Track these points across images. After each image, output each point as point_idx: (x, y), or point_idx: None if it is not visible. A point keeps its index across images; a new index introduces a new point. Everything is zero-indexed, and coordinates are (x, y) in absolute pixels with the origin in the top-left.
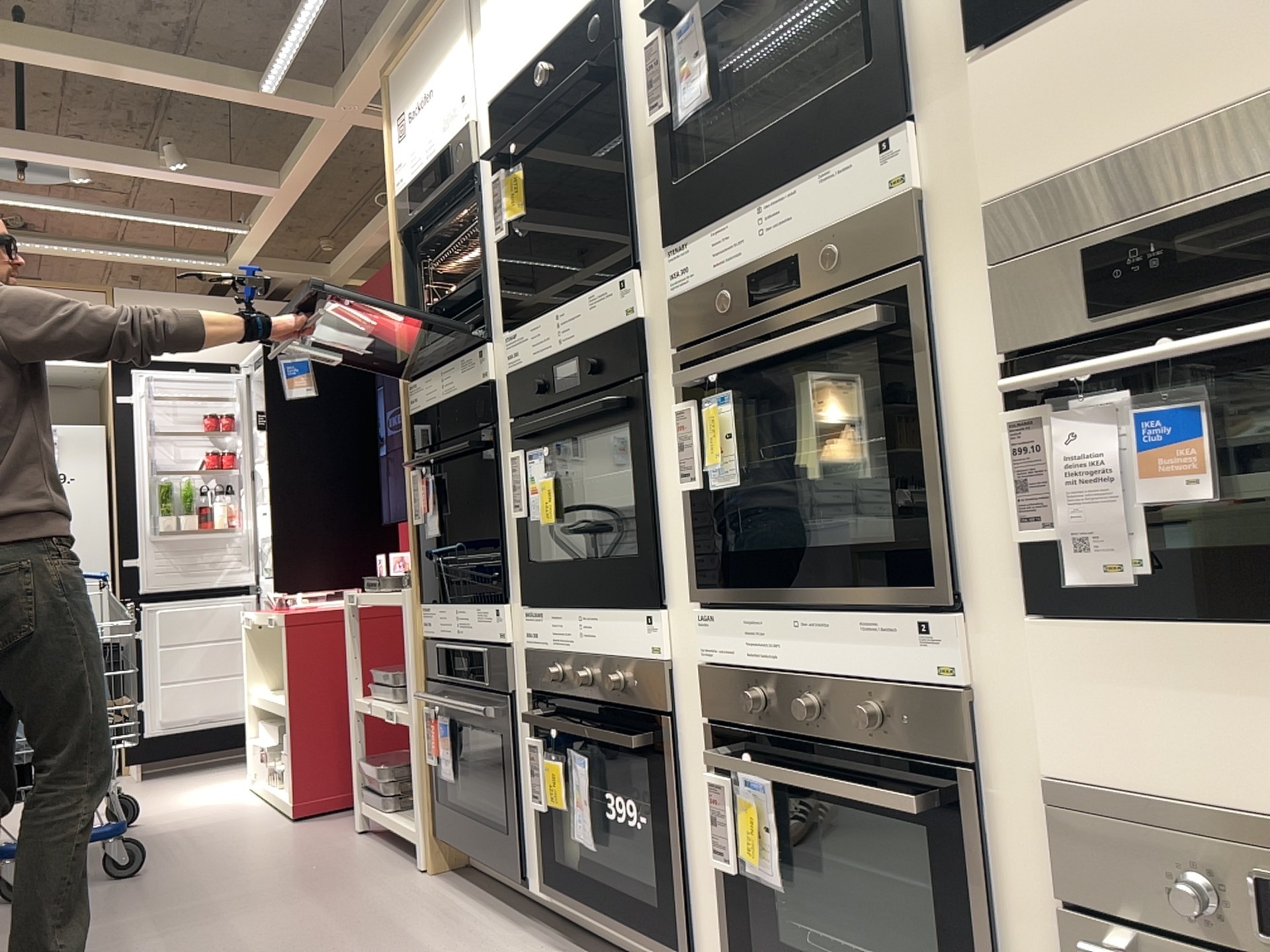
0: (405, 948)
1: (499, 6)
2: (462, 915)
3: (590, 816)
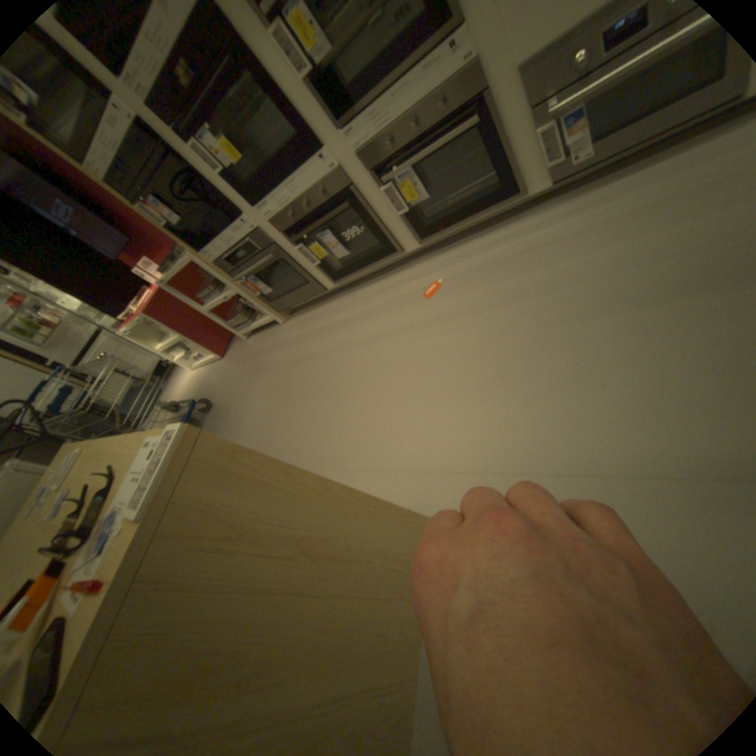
0: (316, 332)
1: None
2: (314, 315)
3: (342, 245)
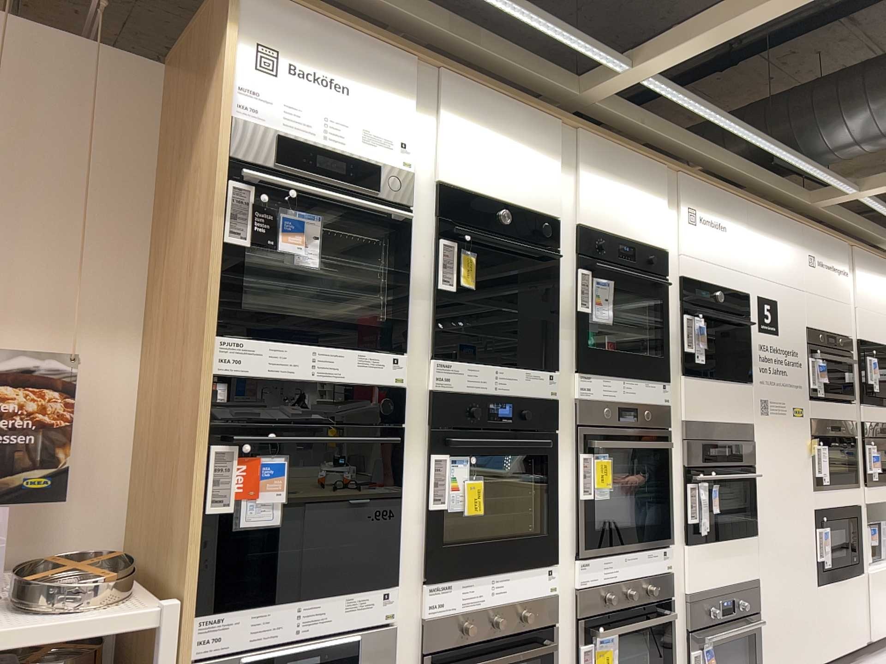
0: None
1: (466, 139)
2: None
3: None
